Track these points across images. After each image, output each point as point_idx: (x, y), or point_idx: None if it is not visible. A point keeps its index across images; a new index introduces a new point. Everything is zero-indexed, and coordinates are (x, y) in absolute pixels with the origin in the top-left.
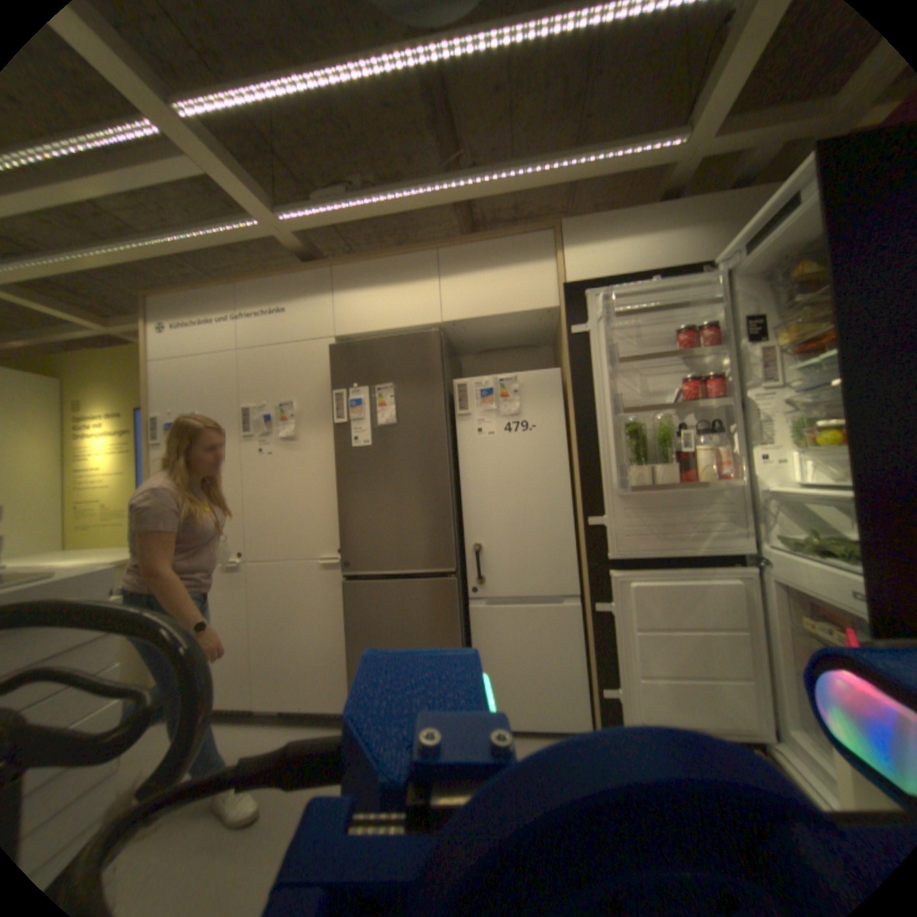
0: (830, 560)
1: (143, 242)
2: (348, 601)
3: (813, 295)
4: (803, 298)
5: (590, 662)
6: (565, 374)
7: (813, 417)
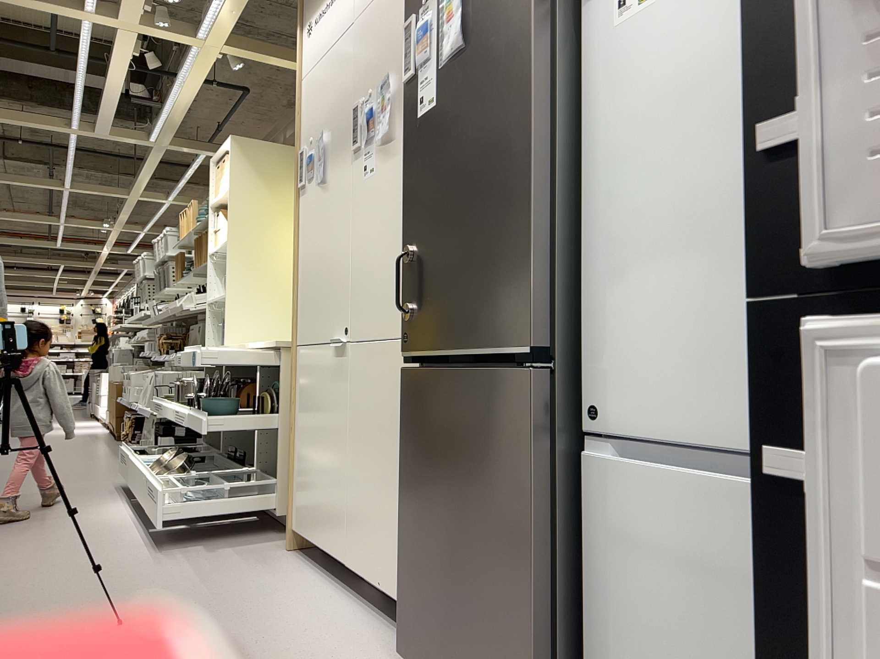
0: None
1: None
2: (405, 406)
3: None
4: None
5: None
6: None
7: None
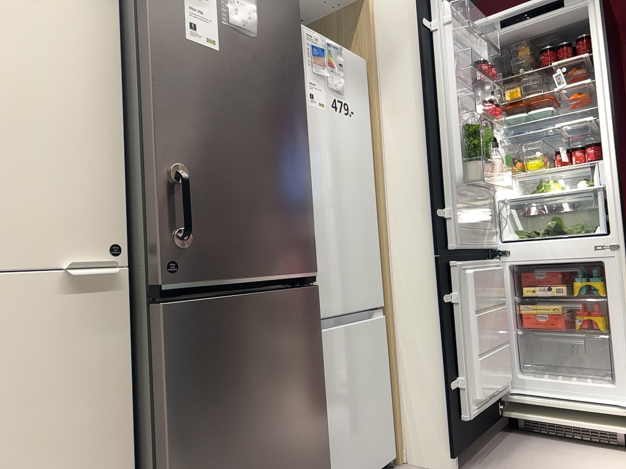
0: (567, 234)
1: None
2: (172, 346)
3: (532, 71)
4: (523, 72)
5: (389, 380)
6: (367, 69)
7: (521, 152)
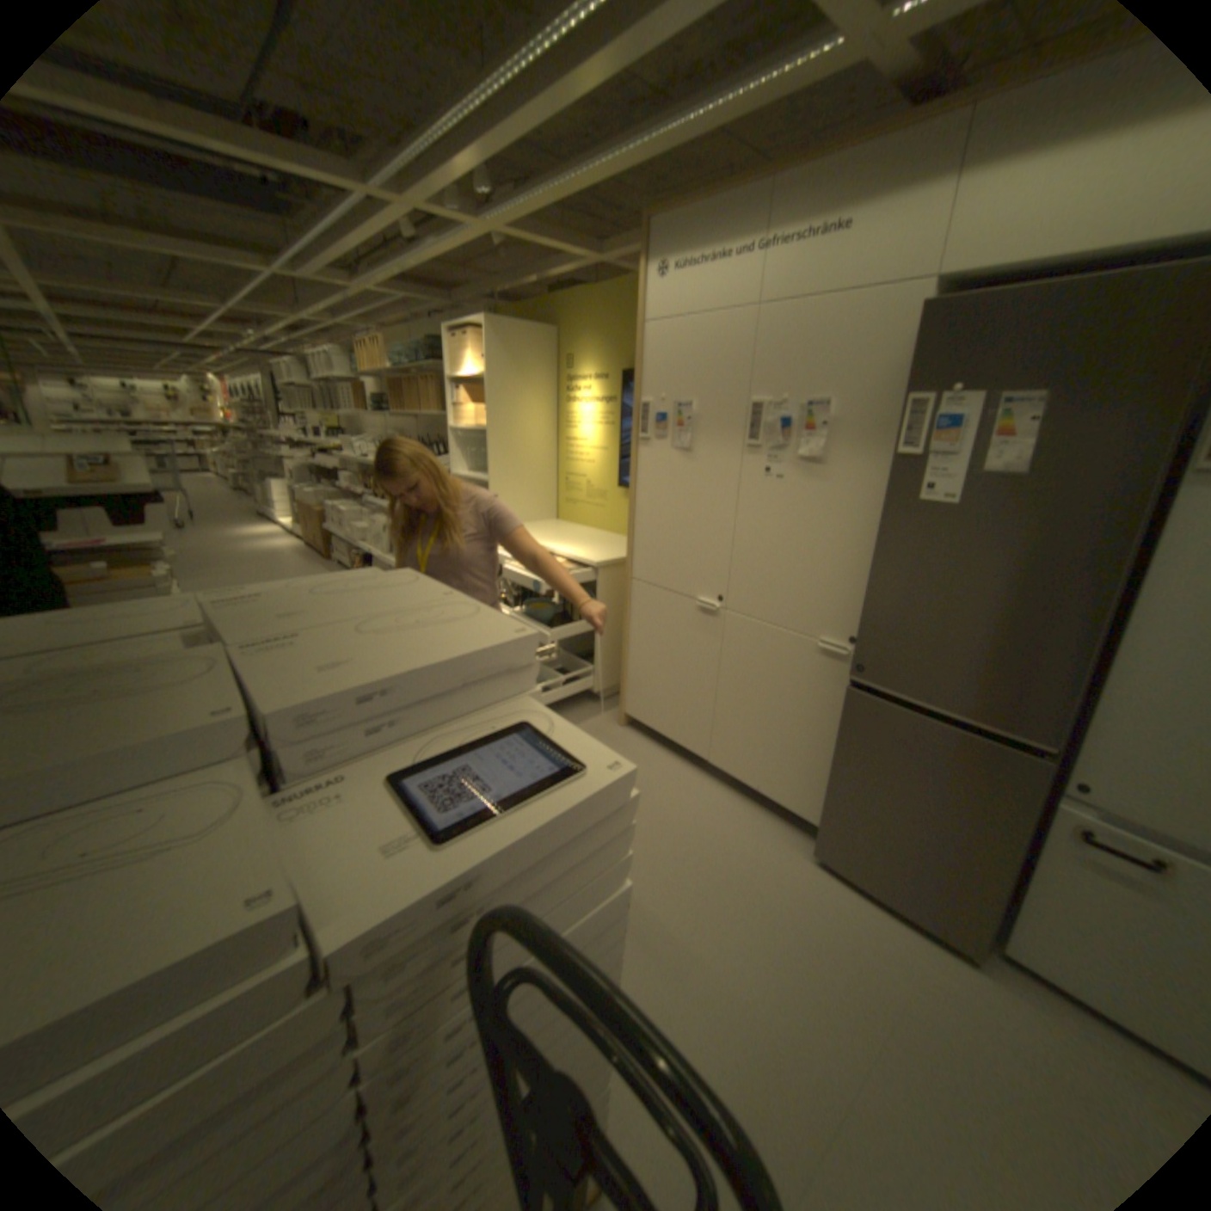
0: None
1: (656, 127)
2: (850, 715)
3: None
4: None
5: None
6: None
7: None
